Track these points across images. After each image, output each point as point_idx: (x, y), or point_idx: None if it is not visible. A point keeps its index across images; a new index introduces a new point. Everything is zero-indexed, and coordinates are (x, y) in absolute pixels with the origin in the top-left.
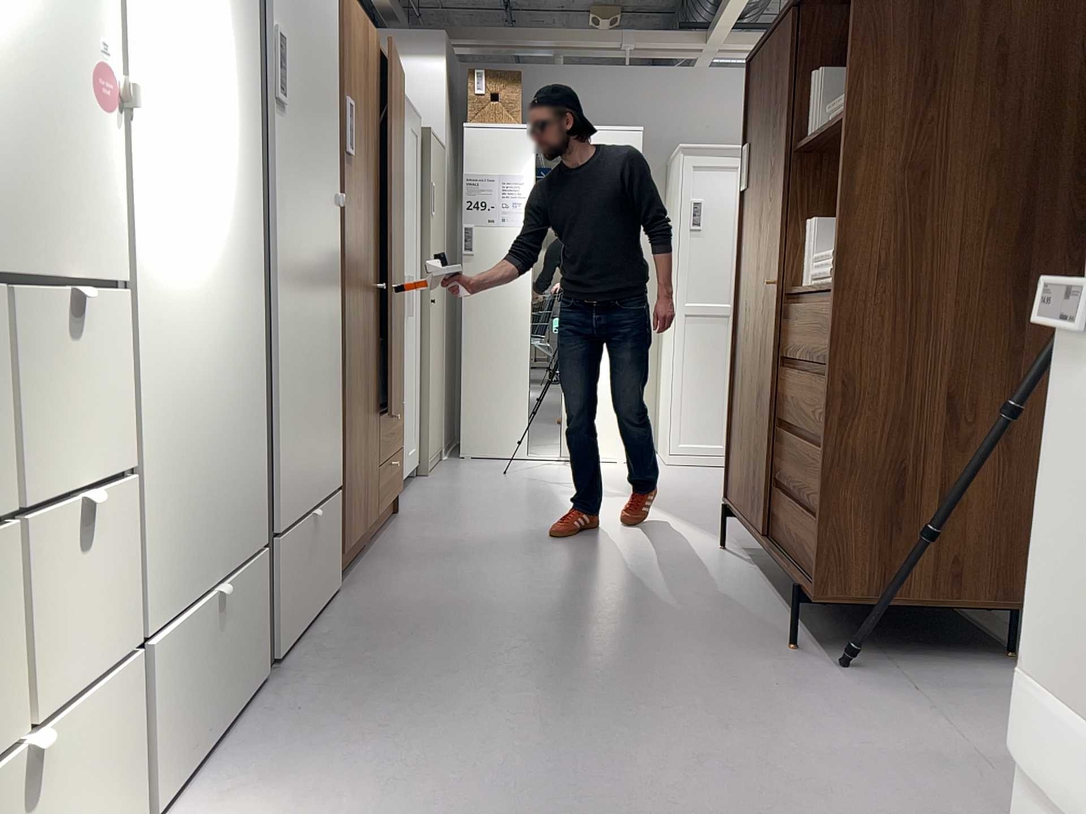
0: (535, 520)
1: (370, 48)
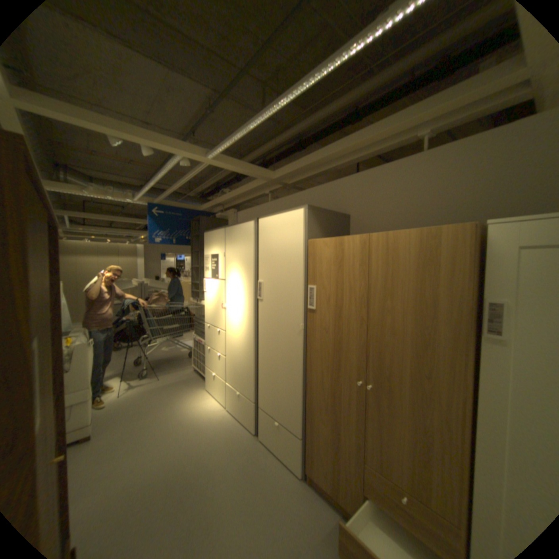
0: None
1: (346, 250)
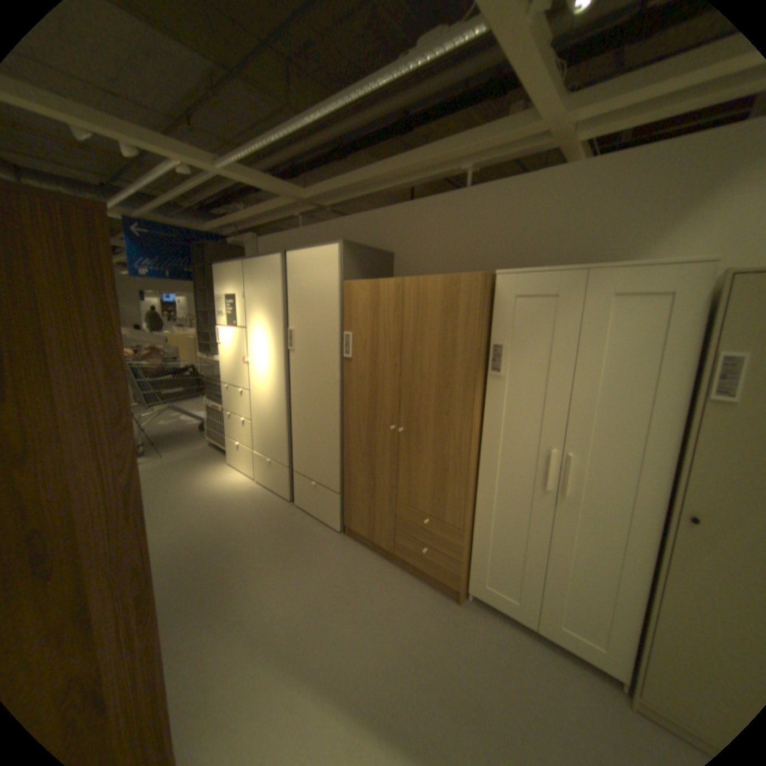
0: (392, 690)
1: (381, 294)
